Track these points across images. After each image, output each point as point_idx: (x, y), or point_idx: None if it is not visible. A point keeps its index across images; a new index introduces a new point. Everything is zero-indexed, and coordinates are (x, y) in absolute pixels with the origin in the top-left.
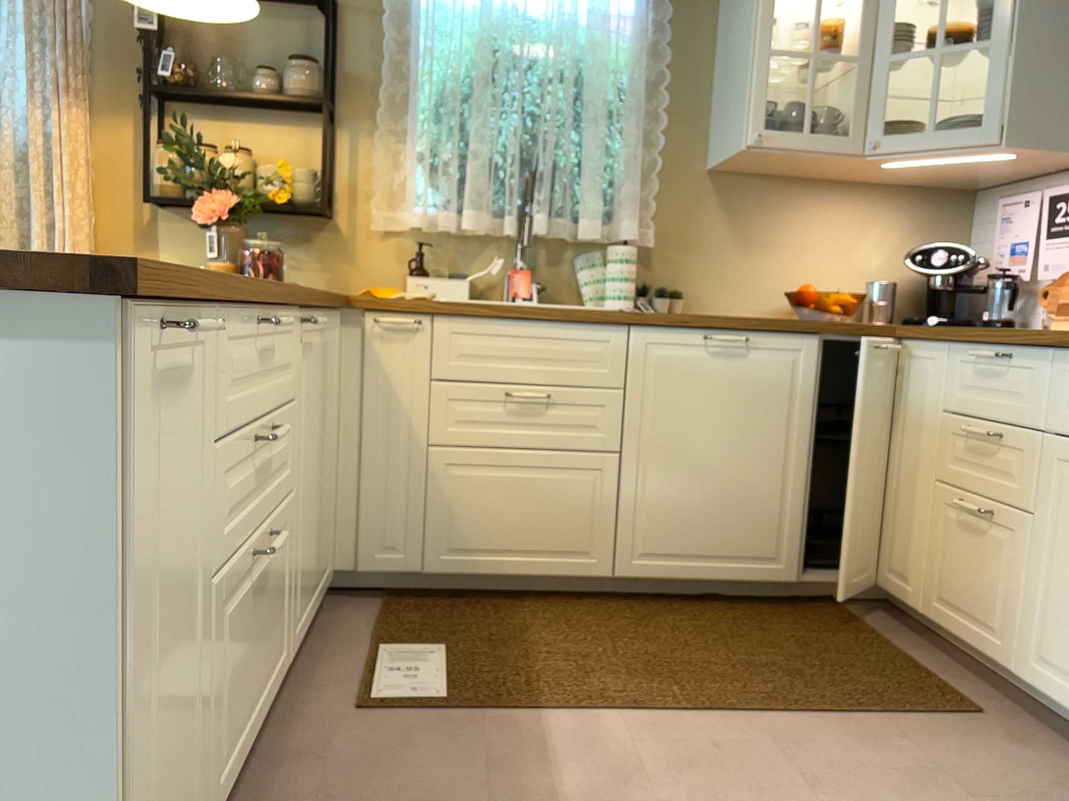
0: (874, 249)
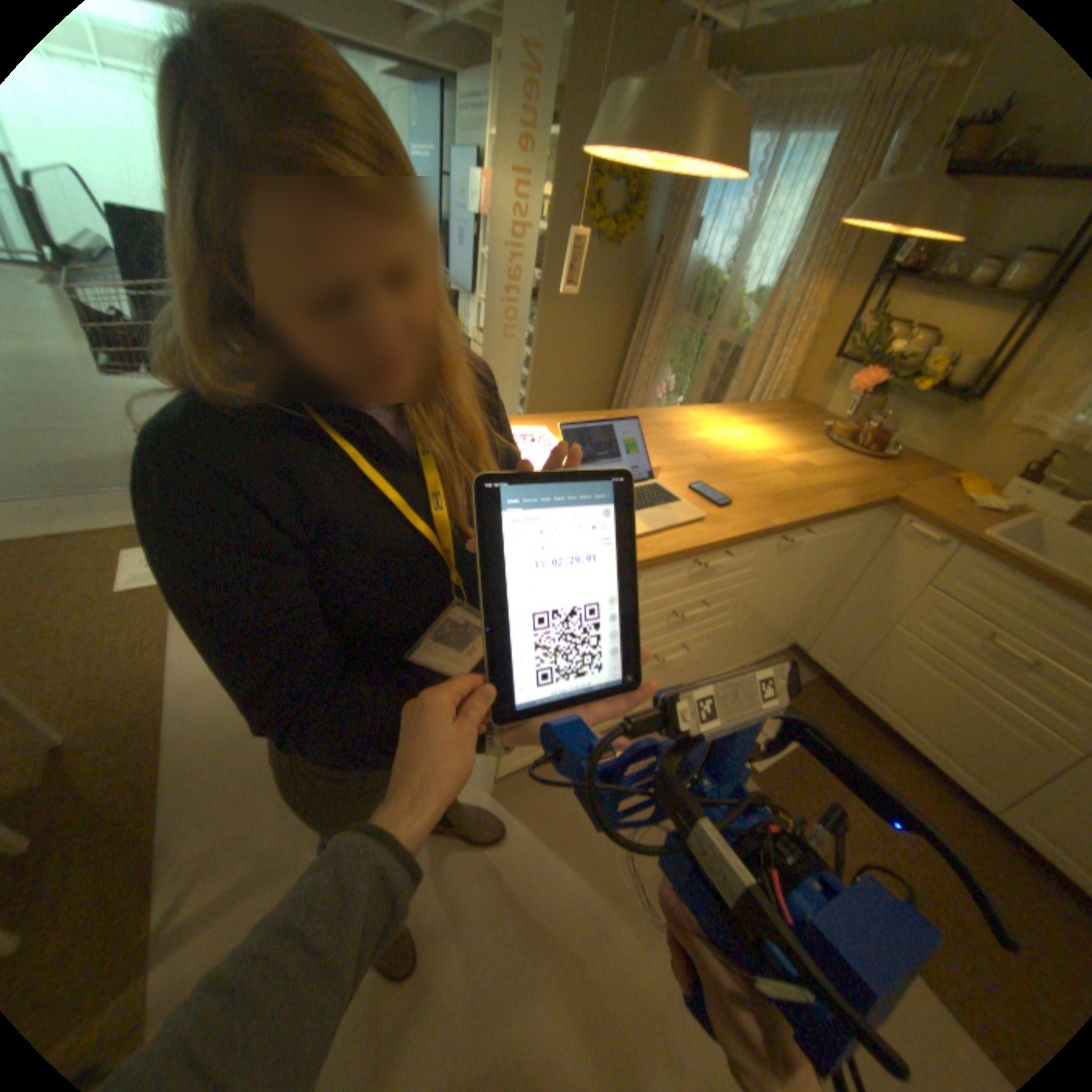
0: None
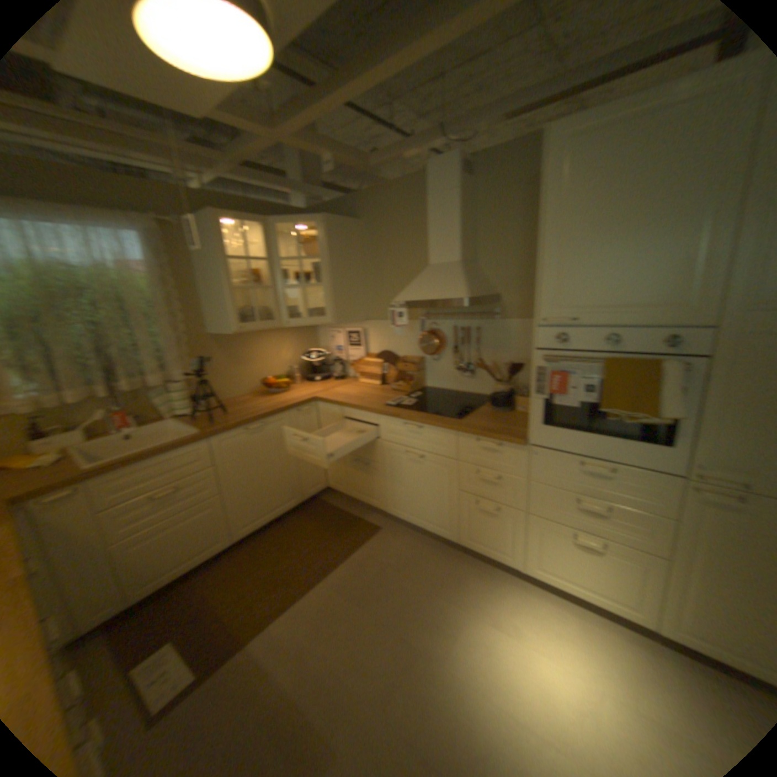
0: (288, 352)
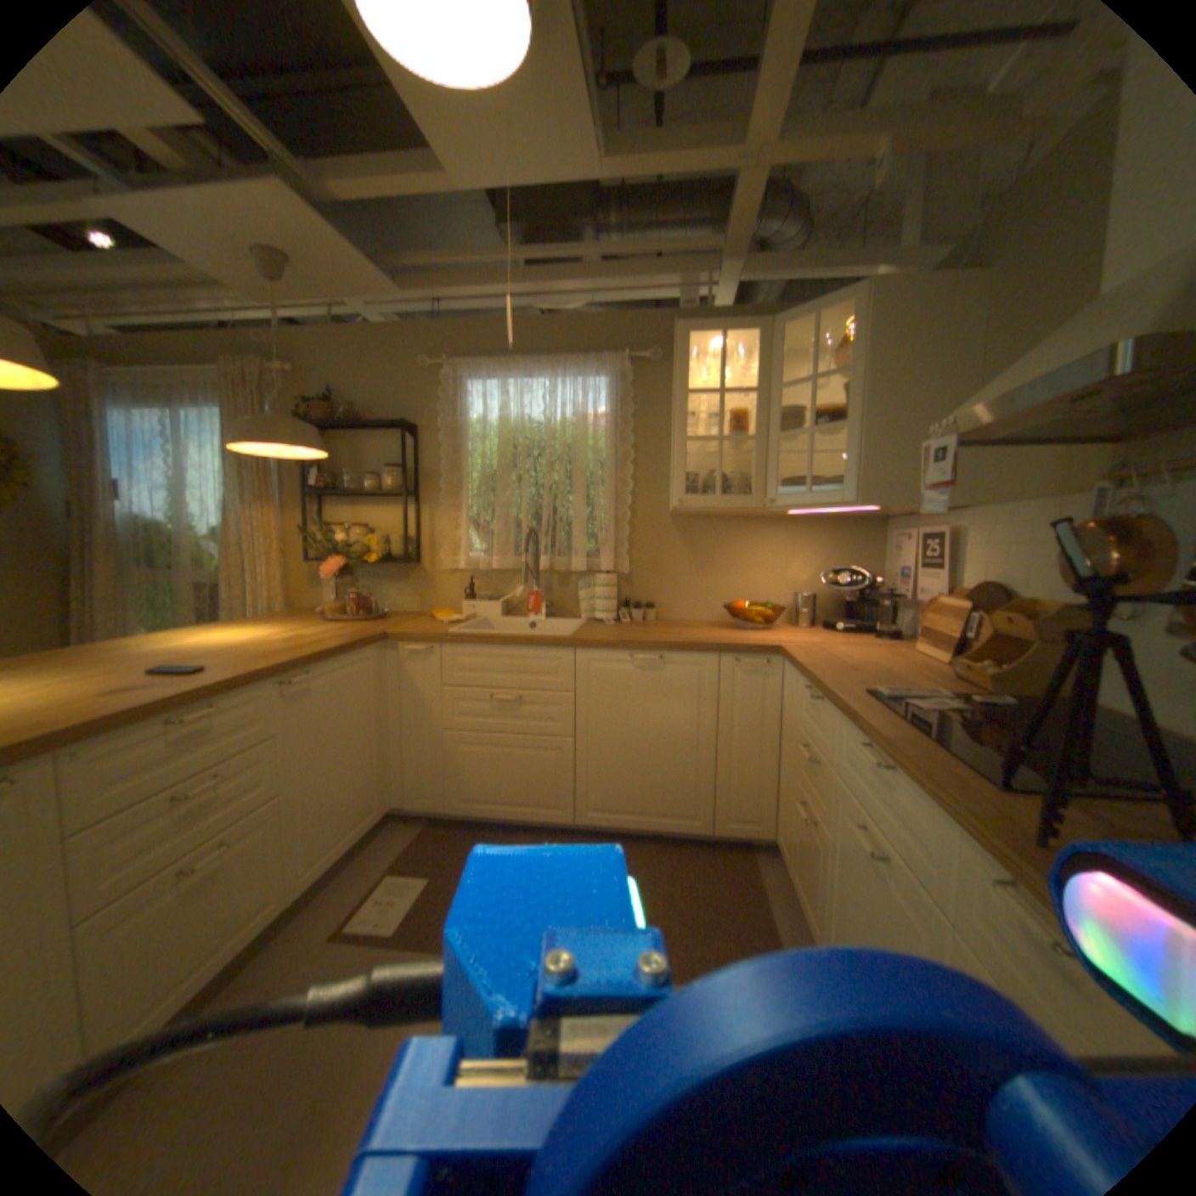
0: (802, 568)
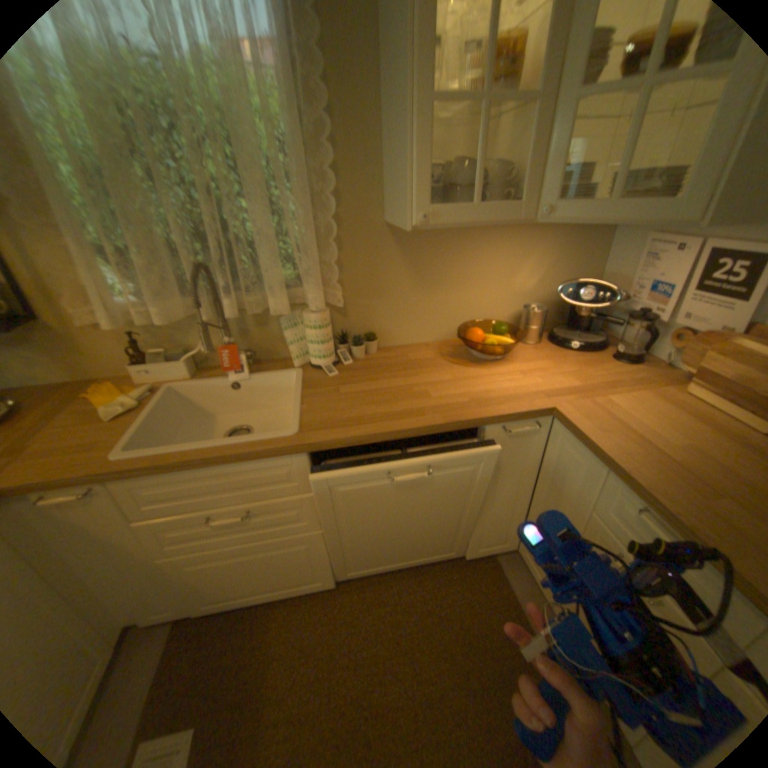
0: (530, 274)
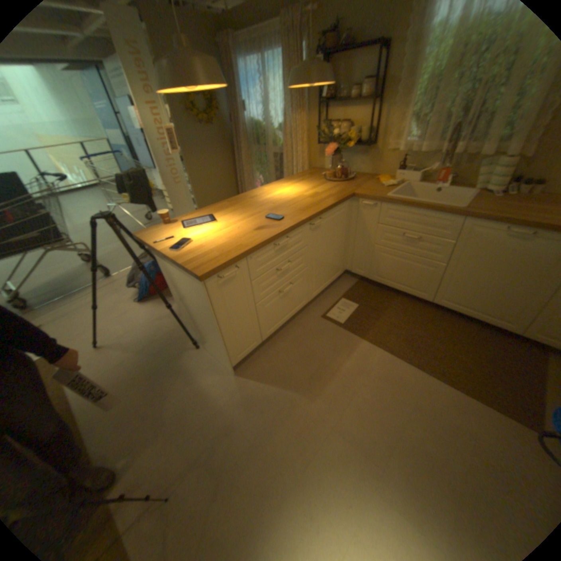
0: None
